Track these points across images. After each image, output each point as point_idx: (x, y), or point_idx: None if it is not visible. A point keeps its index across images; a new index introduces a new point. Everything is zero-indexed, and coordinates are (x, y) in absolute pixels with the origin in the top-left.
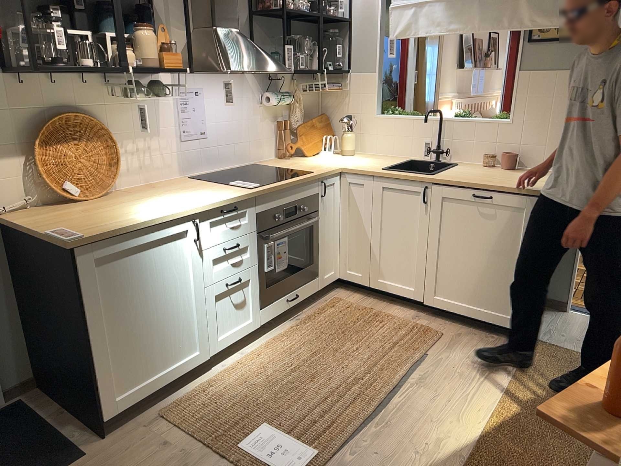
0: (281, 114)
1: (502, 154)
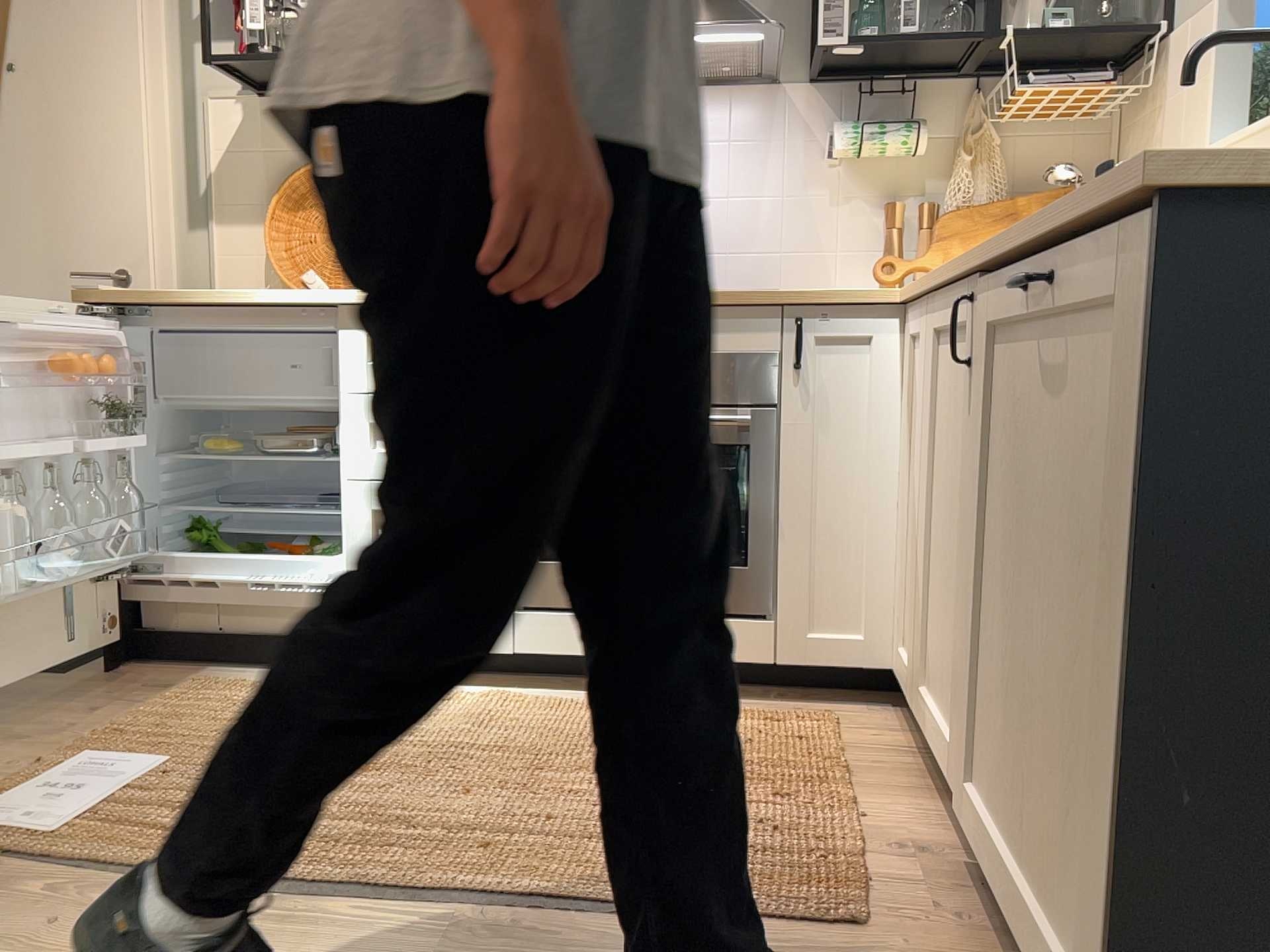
0: (913, 191)
1: None
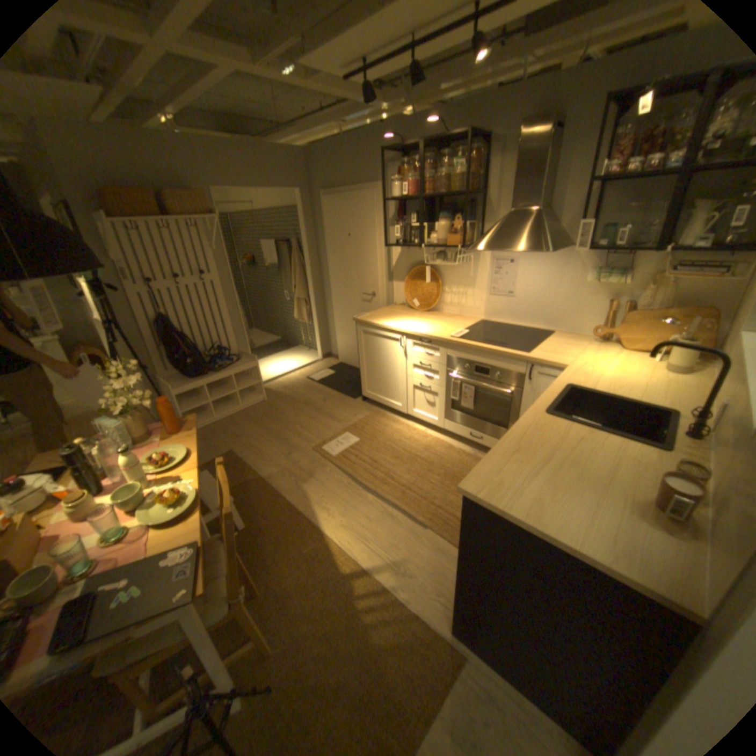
0: (629, 293)
1: (674, 475)
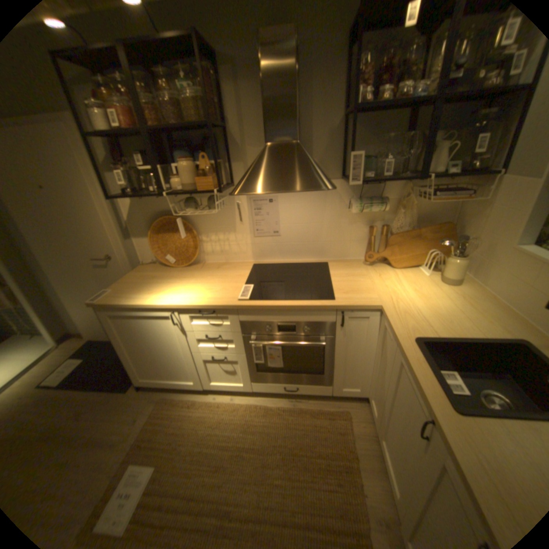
0: (381, 218)
1: None
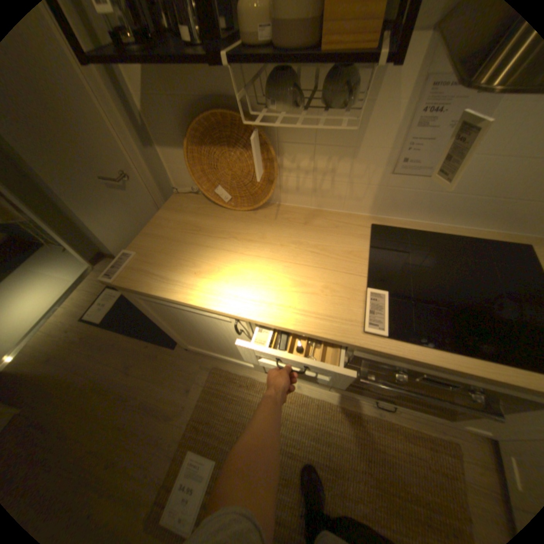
0: None
1: None
